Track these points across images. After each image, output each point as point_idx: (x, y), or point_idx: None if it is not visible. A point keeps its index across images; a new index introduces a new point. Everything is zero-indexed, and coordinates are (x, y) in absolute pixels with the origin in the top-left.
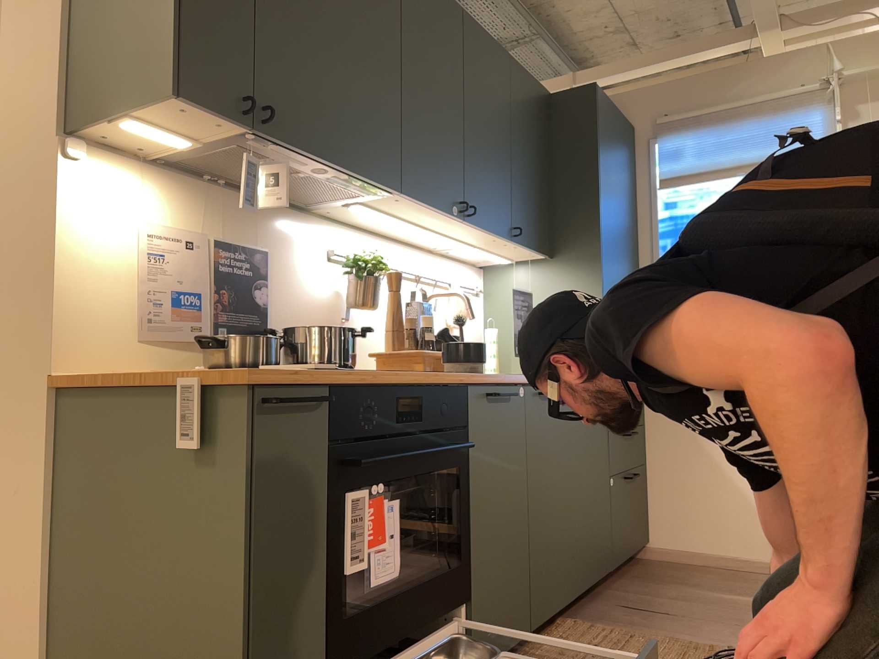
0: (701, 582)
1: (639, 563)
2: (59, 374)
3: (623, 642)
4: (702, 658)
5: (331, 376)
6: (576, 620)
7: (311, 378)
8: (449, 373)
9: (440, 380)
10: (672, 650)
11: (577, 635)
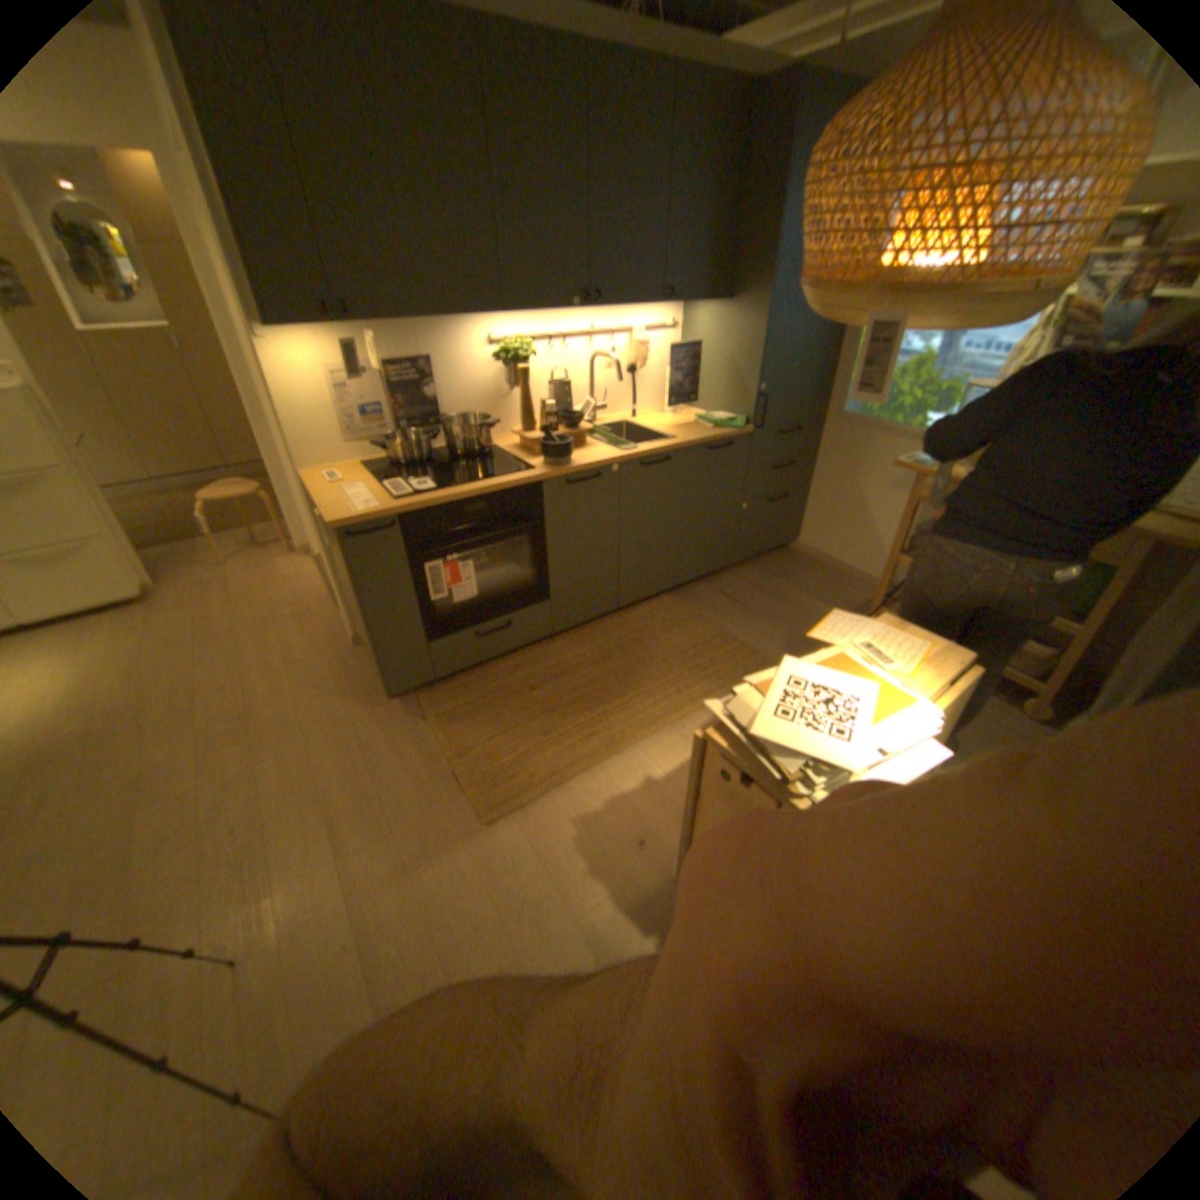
0: (808, 582)
1: (785, 554)
2: (306, 473)
3: (687, 623)
4: (721, 647)
5: (399, 512)
6: (681, 597)
7: (384, 517)
8: (535, 470)
9: (514, 484)
10: (710, 636)
11: (666, 610)
